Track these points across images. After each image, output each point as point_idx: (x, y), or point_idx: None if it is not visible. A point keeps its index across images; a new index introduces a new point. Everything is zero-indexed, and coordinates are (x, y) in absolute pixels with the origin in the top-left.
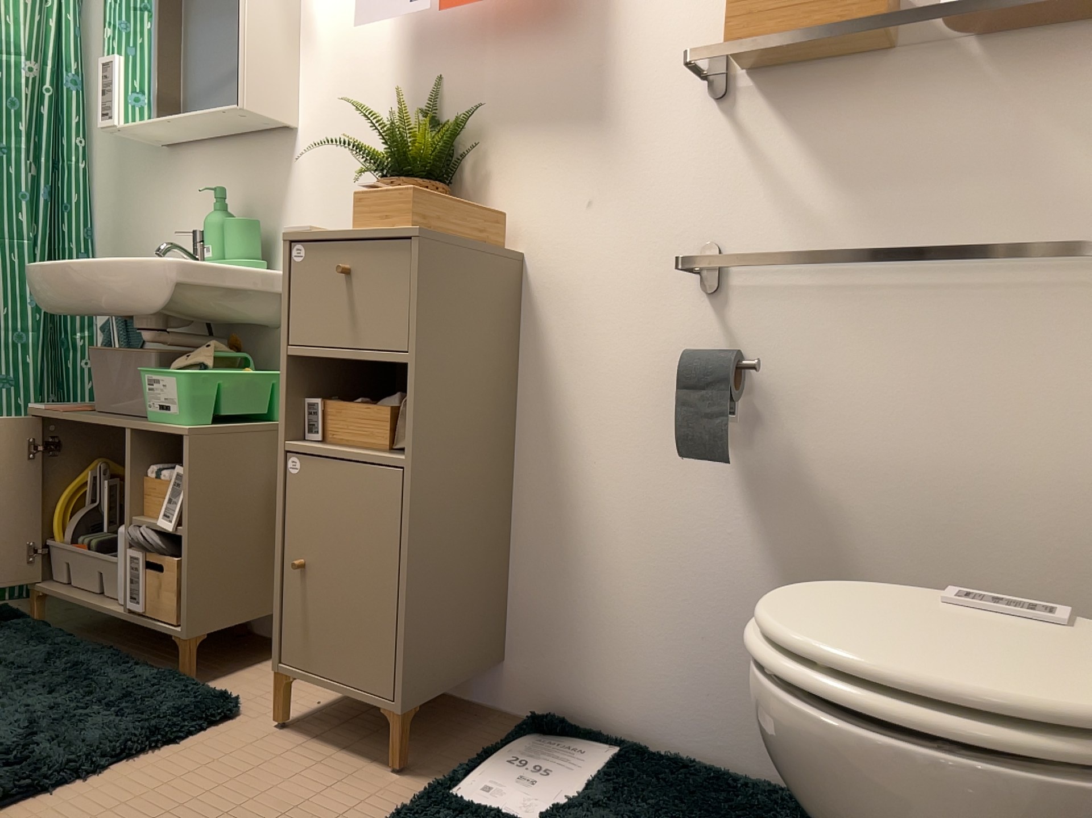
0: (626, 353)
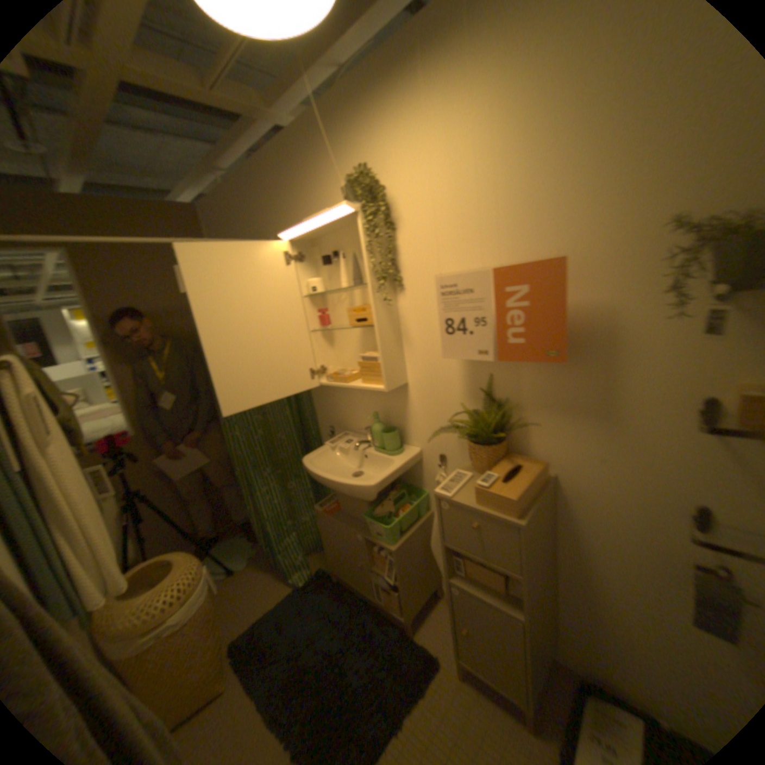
0: (635, 541)
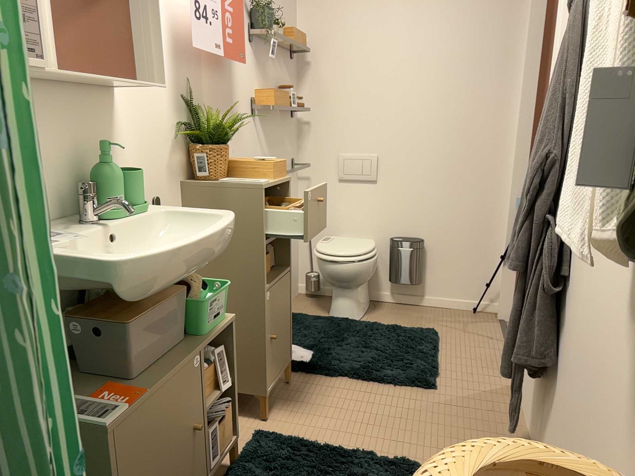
0: None
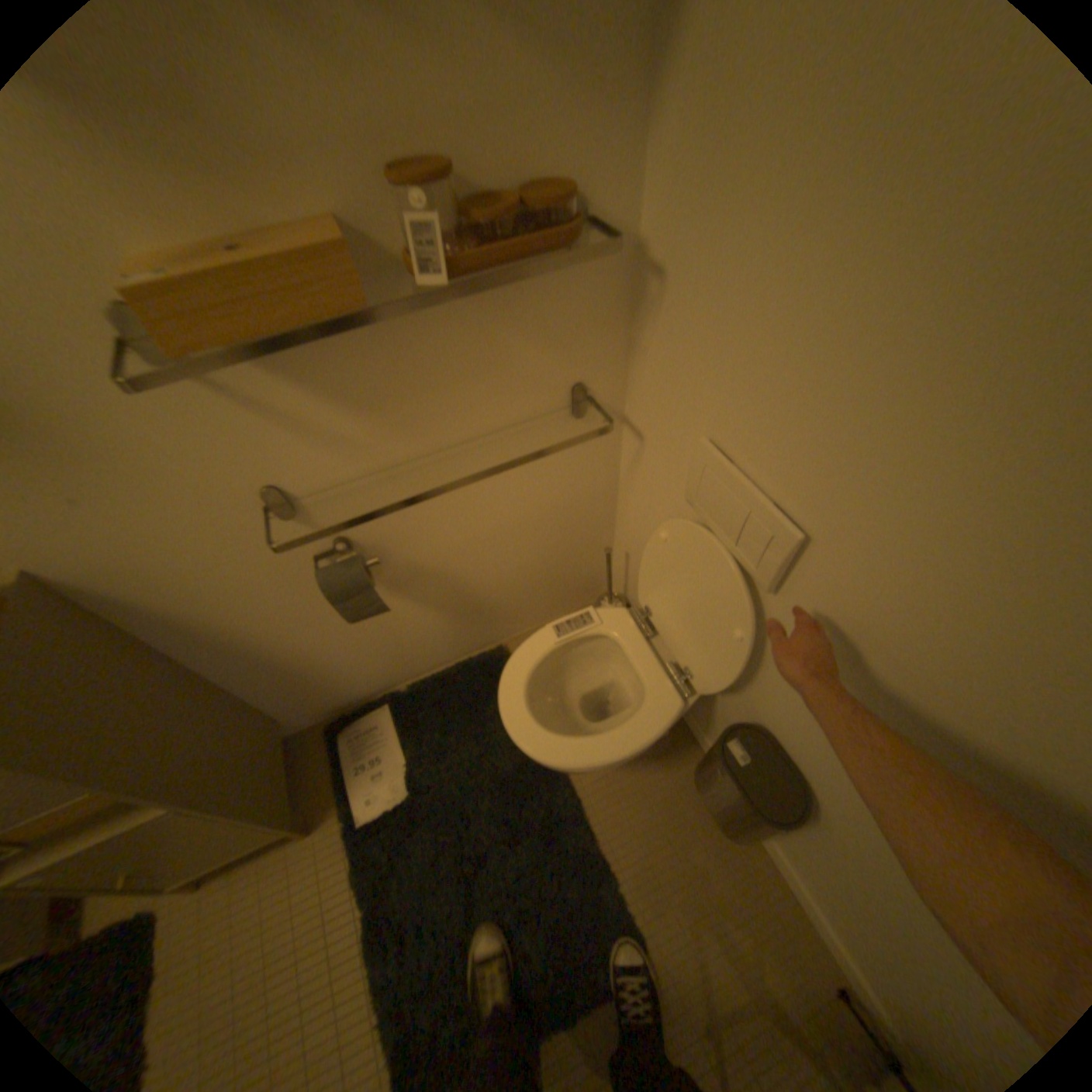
0: (239, 576)
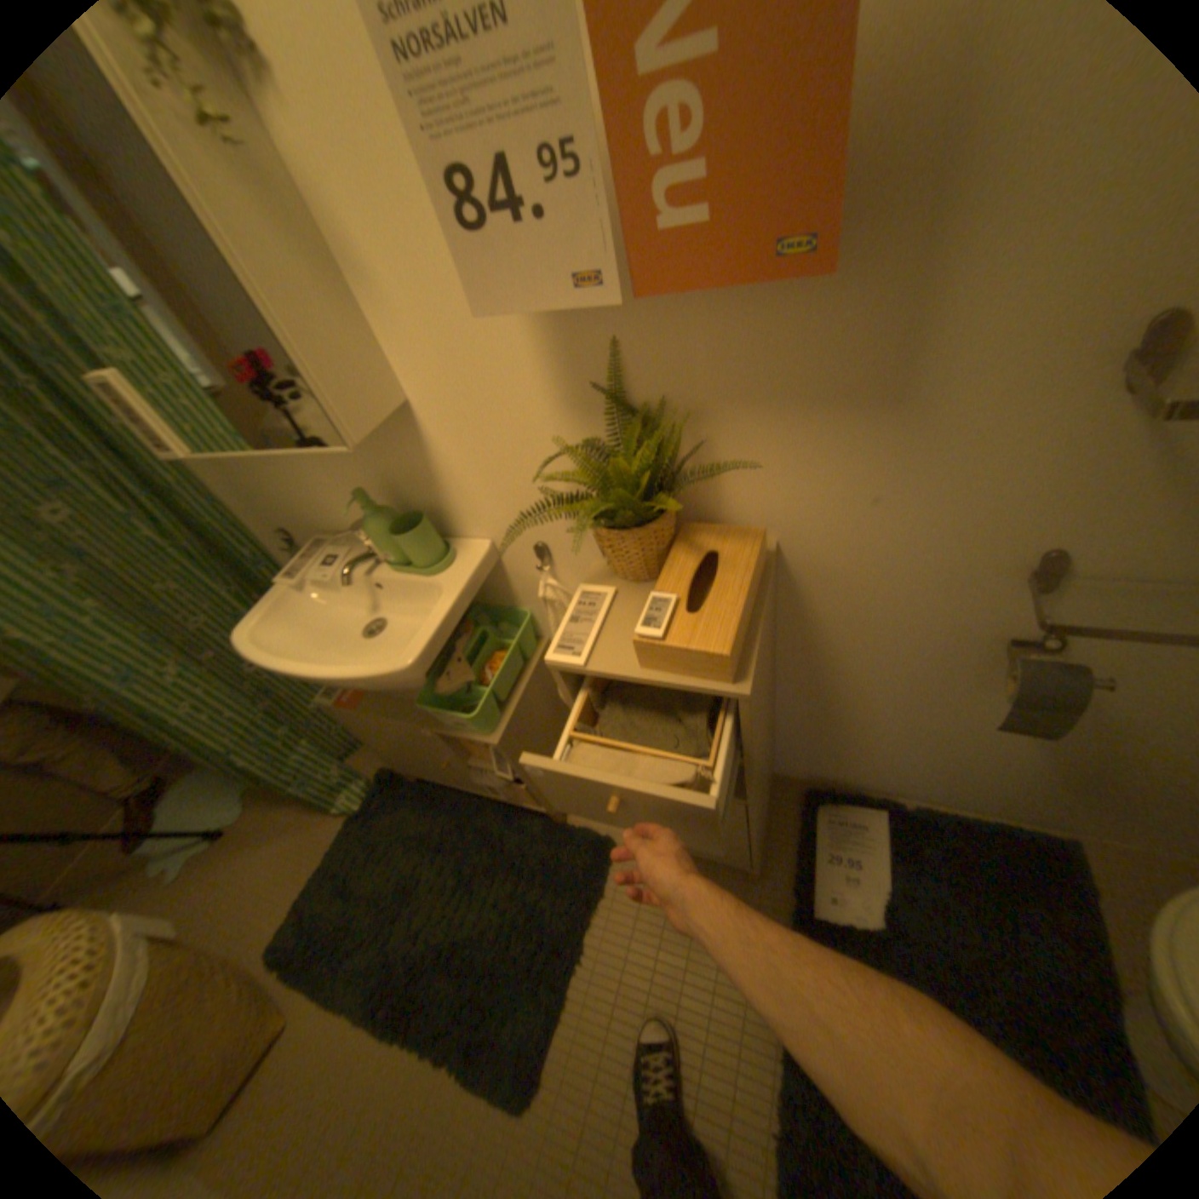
0: (913, 622)
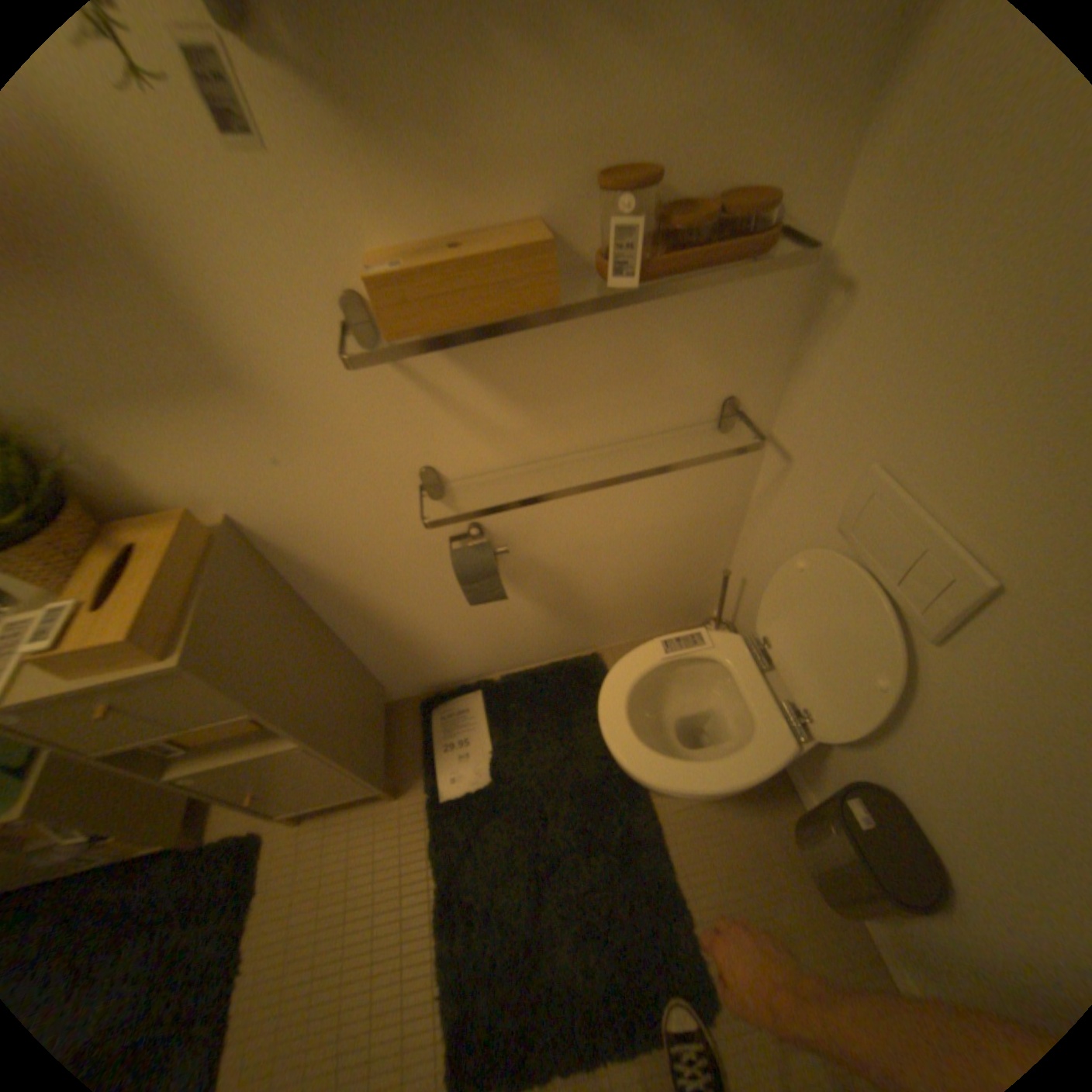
0: (381, 546)
